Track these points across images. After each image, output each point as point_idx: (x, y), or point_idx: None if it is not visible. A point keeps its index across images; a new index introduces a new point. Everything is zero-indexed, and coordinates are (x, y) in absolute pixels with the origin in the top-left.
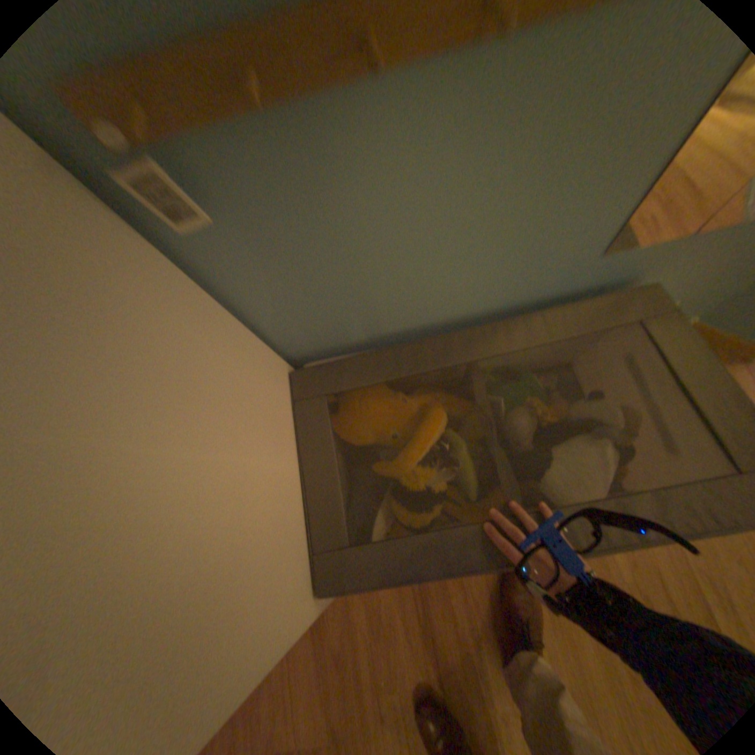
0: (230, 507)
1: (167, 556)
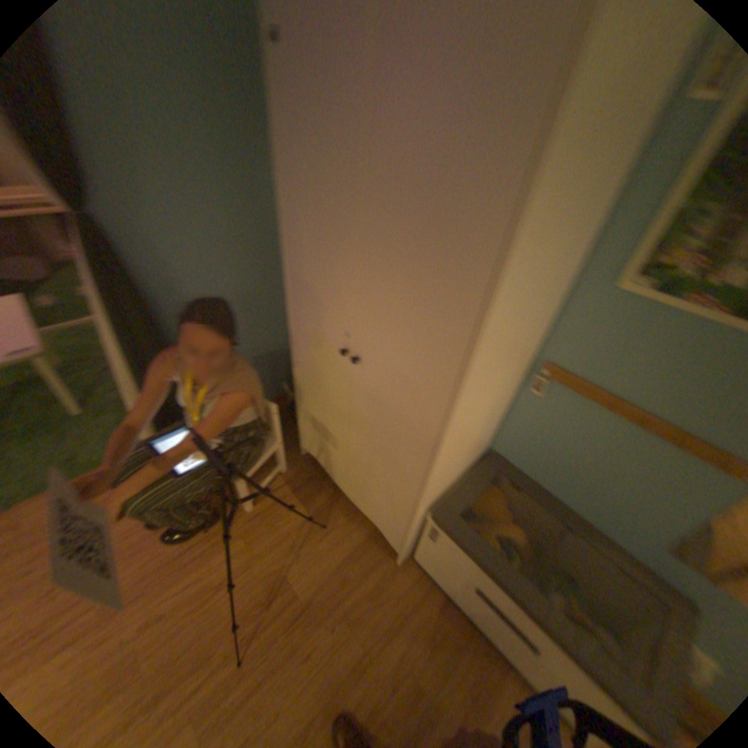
0: (465, 449)
1: (467, 436)
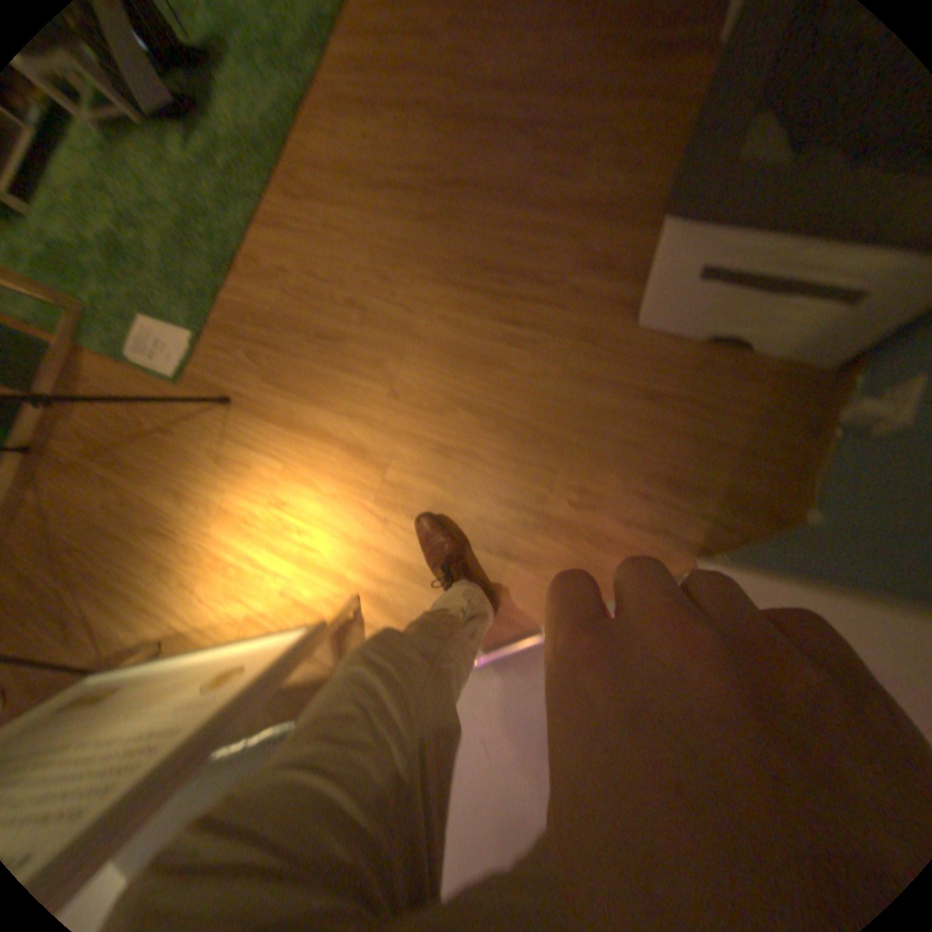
0: None
1: None
